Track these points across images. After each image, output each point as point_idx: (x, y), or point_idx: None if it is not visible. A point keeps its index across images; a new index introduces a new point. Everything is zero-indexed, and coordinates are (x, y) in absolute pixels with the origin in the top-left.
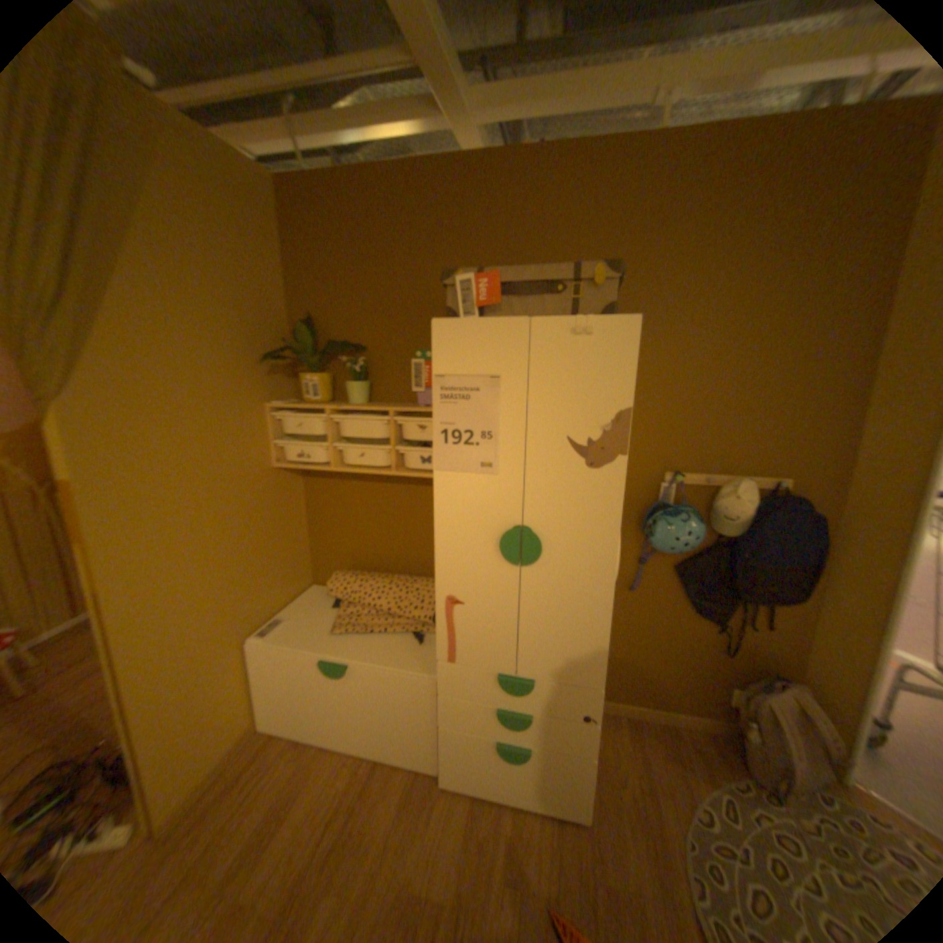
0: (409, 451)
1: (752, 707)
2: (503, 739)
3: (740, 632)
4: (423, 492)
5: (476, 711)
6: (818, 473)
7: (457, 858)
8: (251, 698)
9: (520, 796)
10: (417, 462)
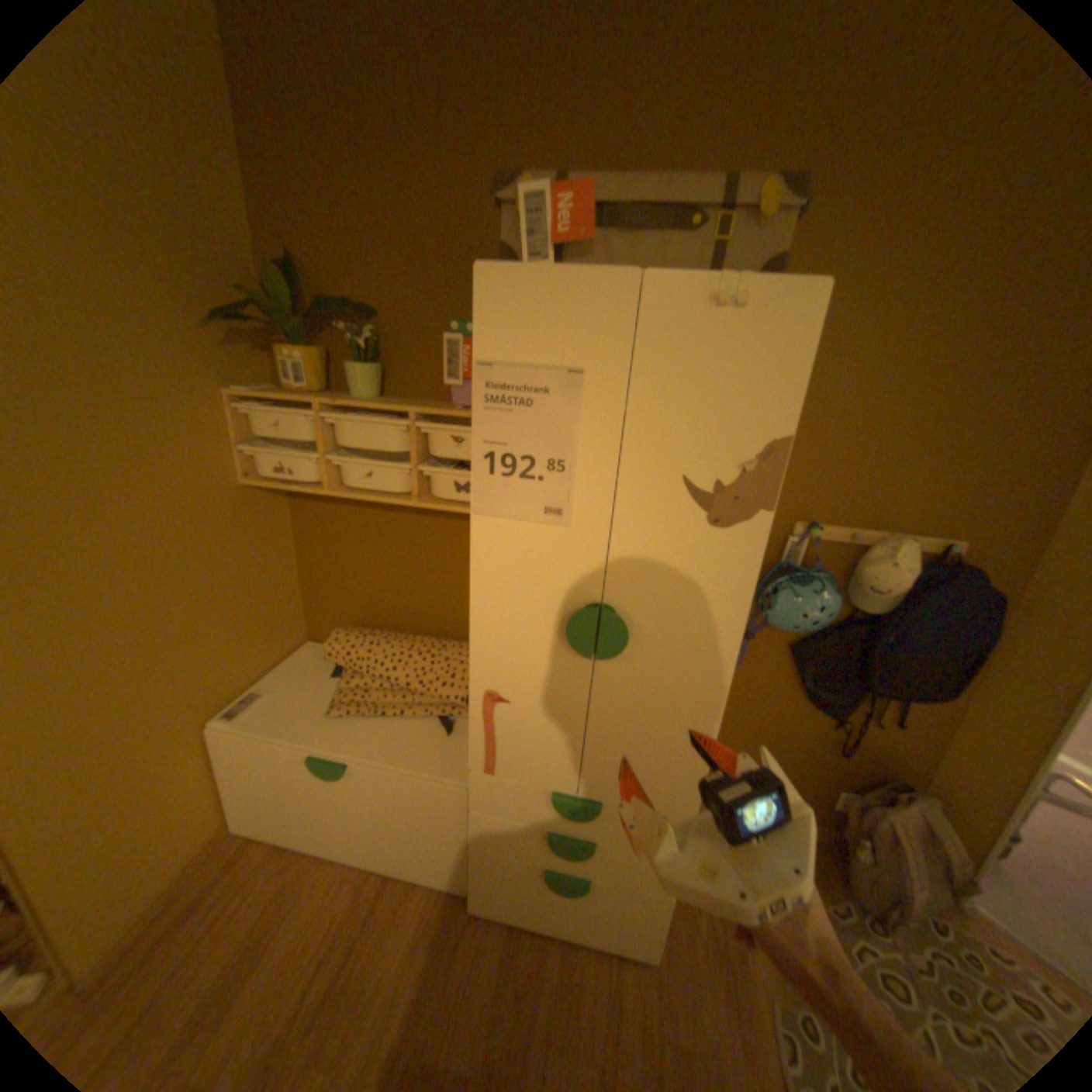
0: (439, 474)
1: (869, 823)
2: (554, 867)
3: (862, 729)
4: (459, 528)
5: (520, 832)
6: (1005, 535)
7: (488, 1011)
8: (222, 793)
9: (572, 929)
10: (450, 489)
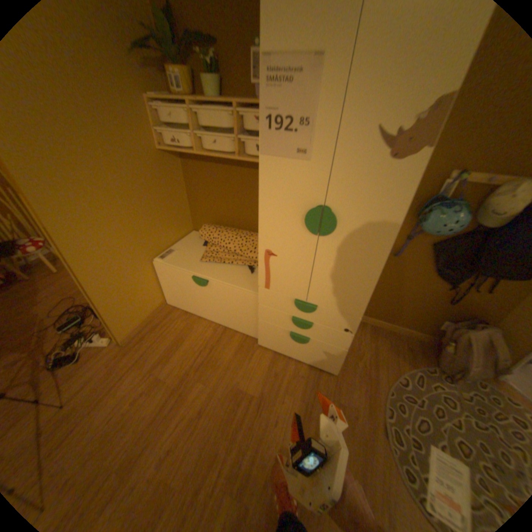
0: (248, 140)
1: (456, 335)
2: (294, 330)
3: (465, 291)
4: None
5: (280, 315)
6: None
7: (263, 377)
8: (162, 288)
9: (300, 356)
10: (253, 149)
